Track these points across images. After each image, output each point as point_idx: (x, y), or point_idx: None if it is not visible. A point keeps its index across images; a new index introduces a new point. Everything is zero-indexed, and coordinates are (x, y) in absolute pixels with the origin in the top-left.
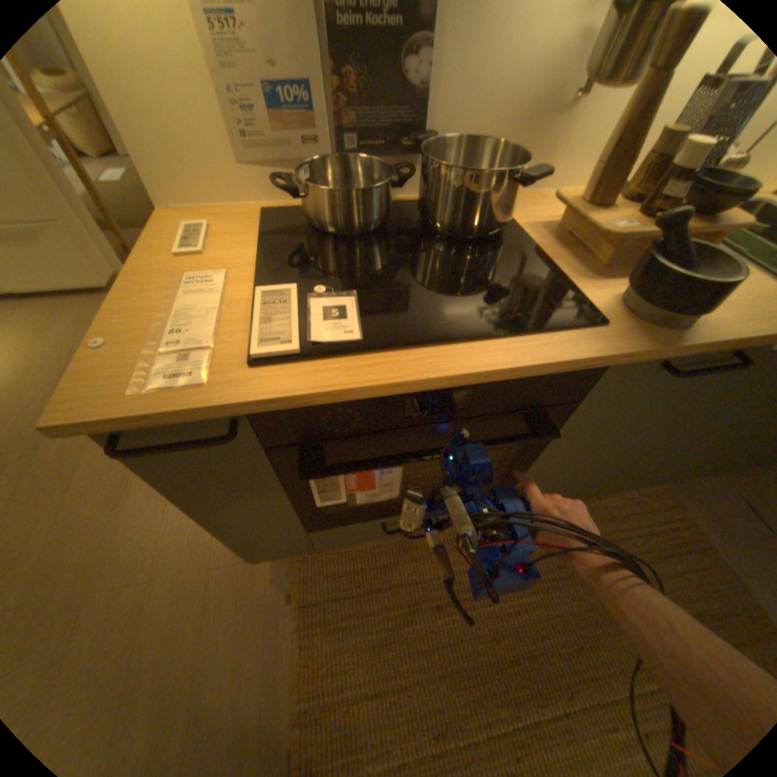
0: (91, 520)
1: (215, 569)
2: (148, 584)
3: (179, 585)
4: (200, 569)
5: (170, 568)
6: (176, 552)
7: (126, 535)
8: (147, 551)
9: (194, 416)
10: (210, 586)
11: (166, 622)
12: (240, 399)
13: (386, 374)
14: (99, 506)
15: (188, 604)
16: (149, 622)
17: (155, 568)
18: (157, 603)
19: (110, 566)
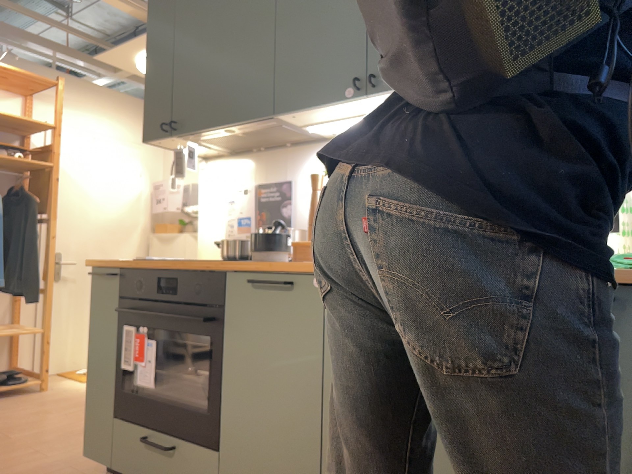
0: (71, 432)
1: (71, 469)
2: (45, 459)
3: (52, 466)
4: (67, 466)
5: (60, 459)
6: (72, 456)
7: (70, 442)
8: (65, 450)
9: (109, 264)
10: (58, 473)
11: (26, 472)
12: (122, 265)
13: (156, 264)
14: (81, 430)
15: (42, 472)
16: (23, 468)
17: (57, 456)
18: (36, 465)
19: (48, 447)
